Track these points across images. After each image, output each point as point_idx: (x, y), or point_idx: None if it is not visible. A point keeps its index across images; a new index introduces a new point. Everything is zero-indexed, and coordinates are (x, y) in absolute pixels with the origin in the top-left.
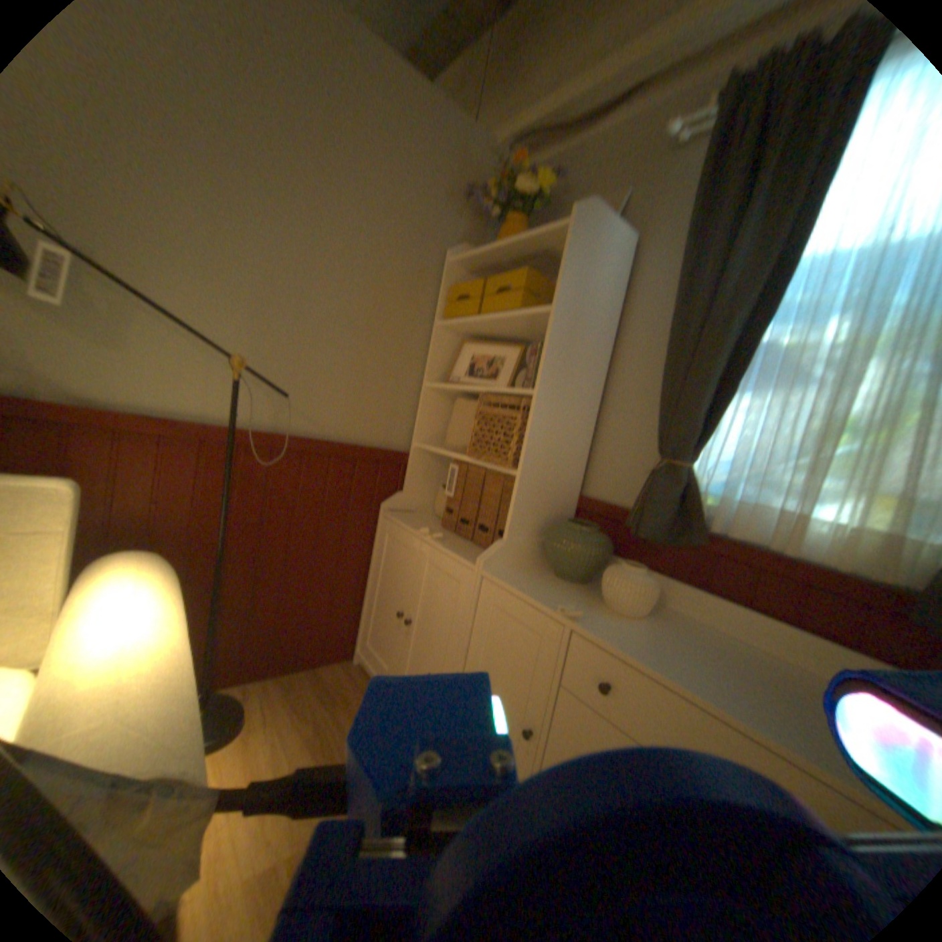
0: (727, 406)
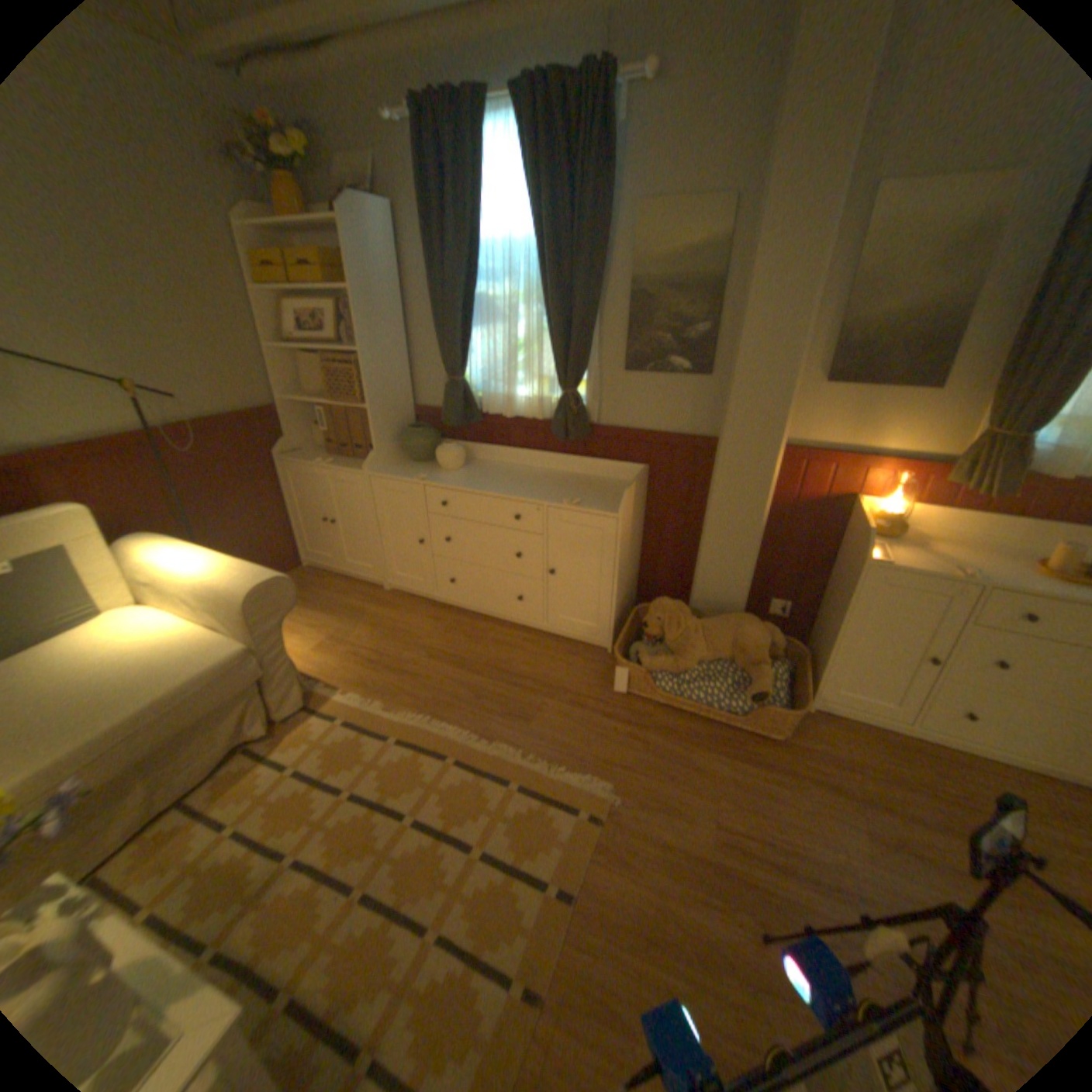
0: (471, 340)
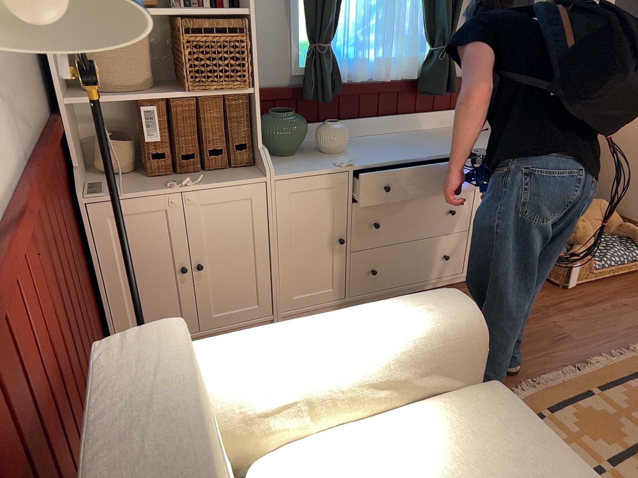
0: None
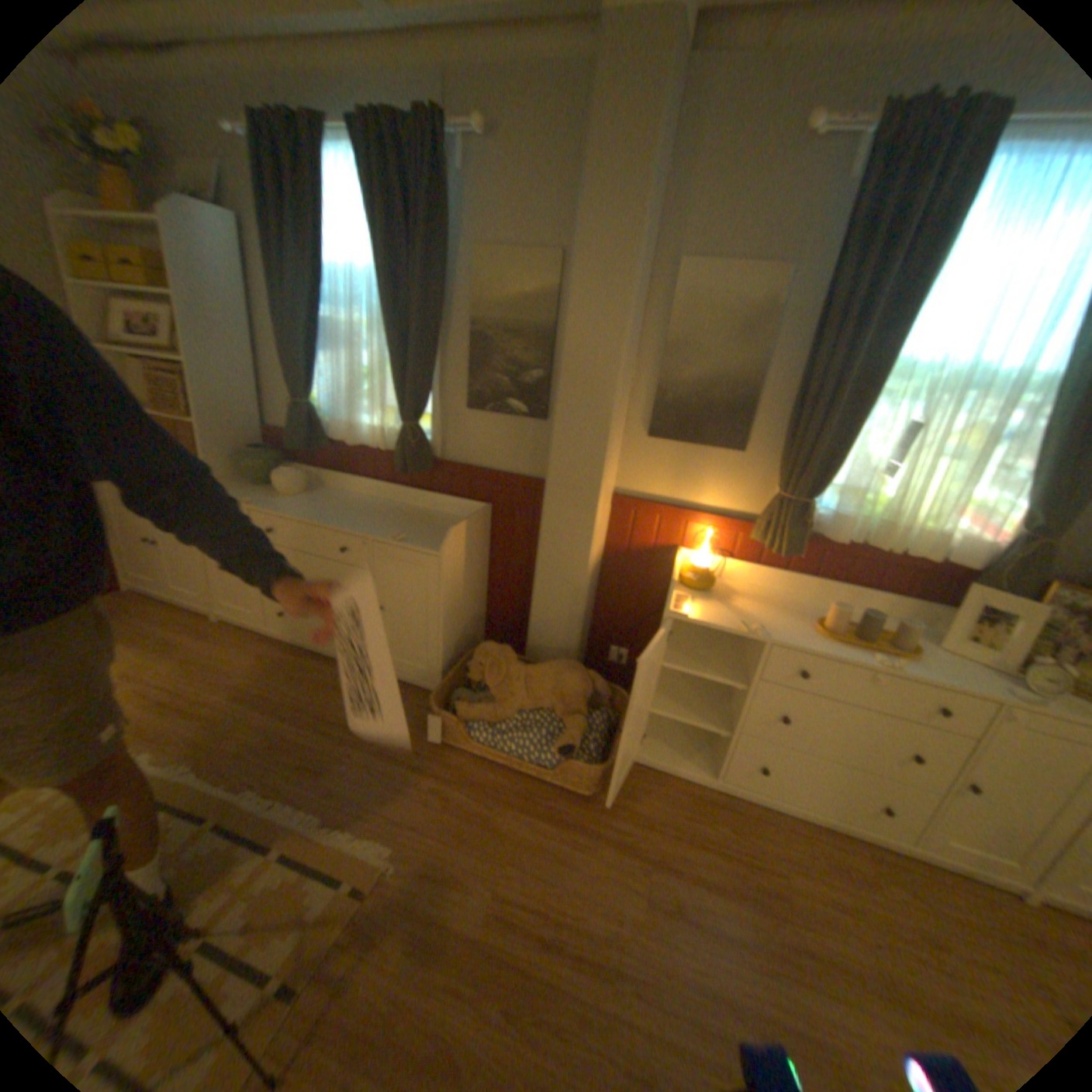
0: (316, 363)
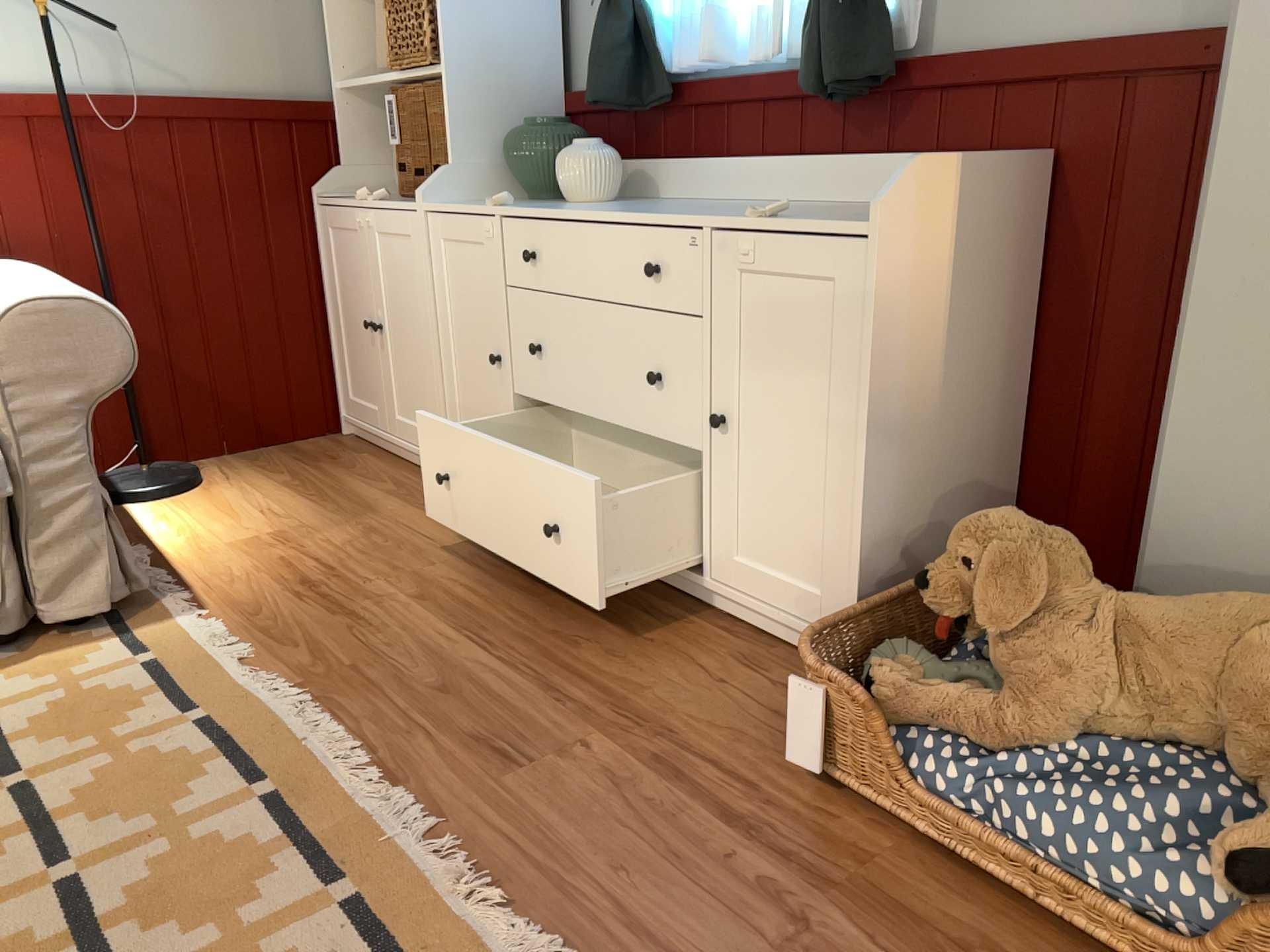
0: None
